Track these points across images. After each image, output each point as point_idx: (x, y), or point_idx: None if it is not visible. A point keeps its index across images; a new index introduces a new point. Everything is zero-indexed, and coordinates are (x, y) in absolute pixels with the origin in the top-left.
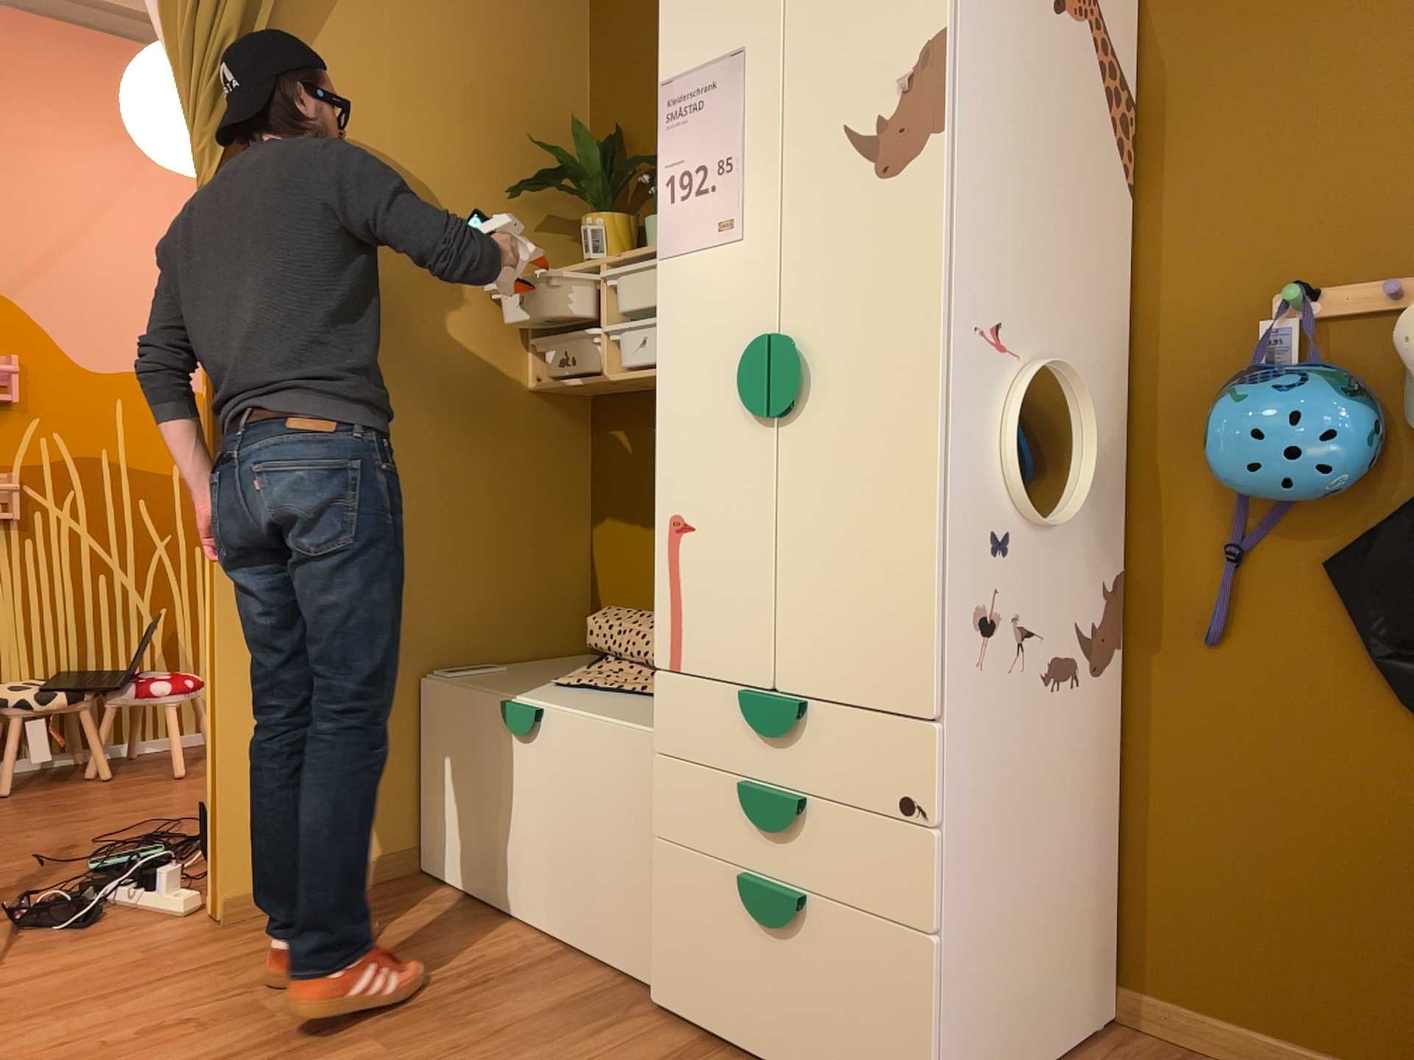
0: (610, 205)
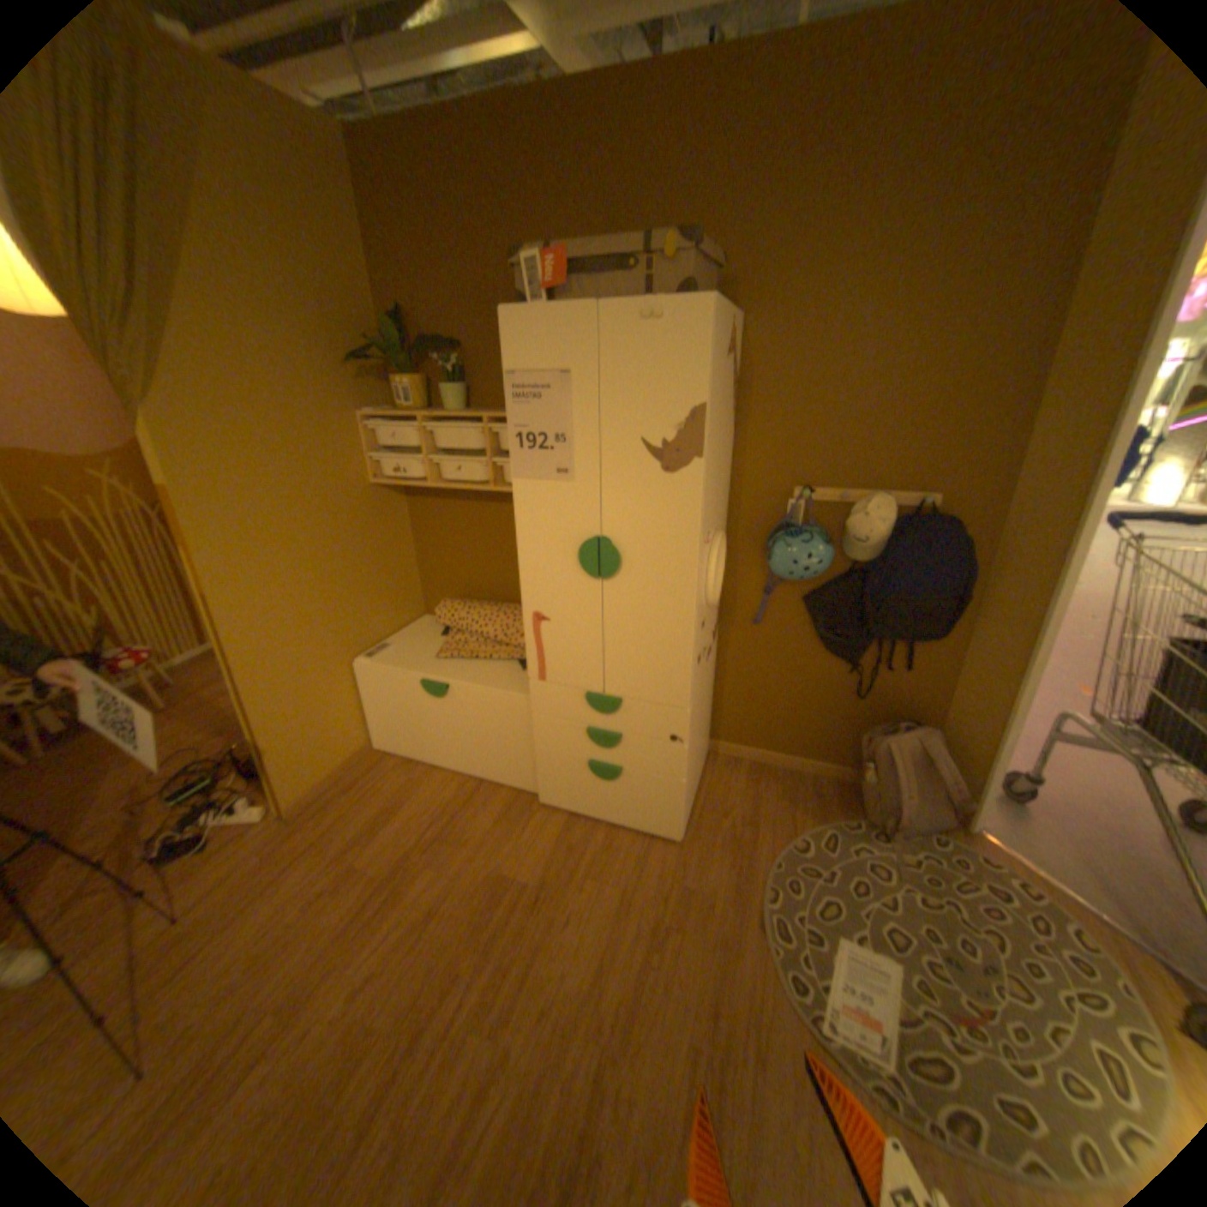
0: (407, 369)
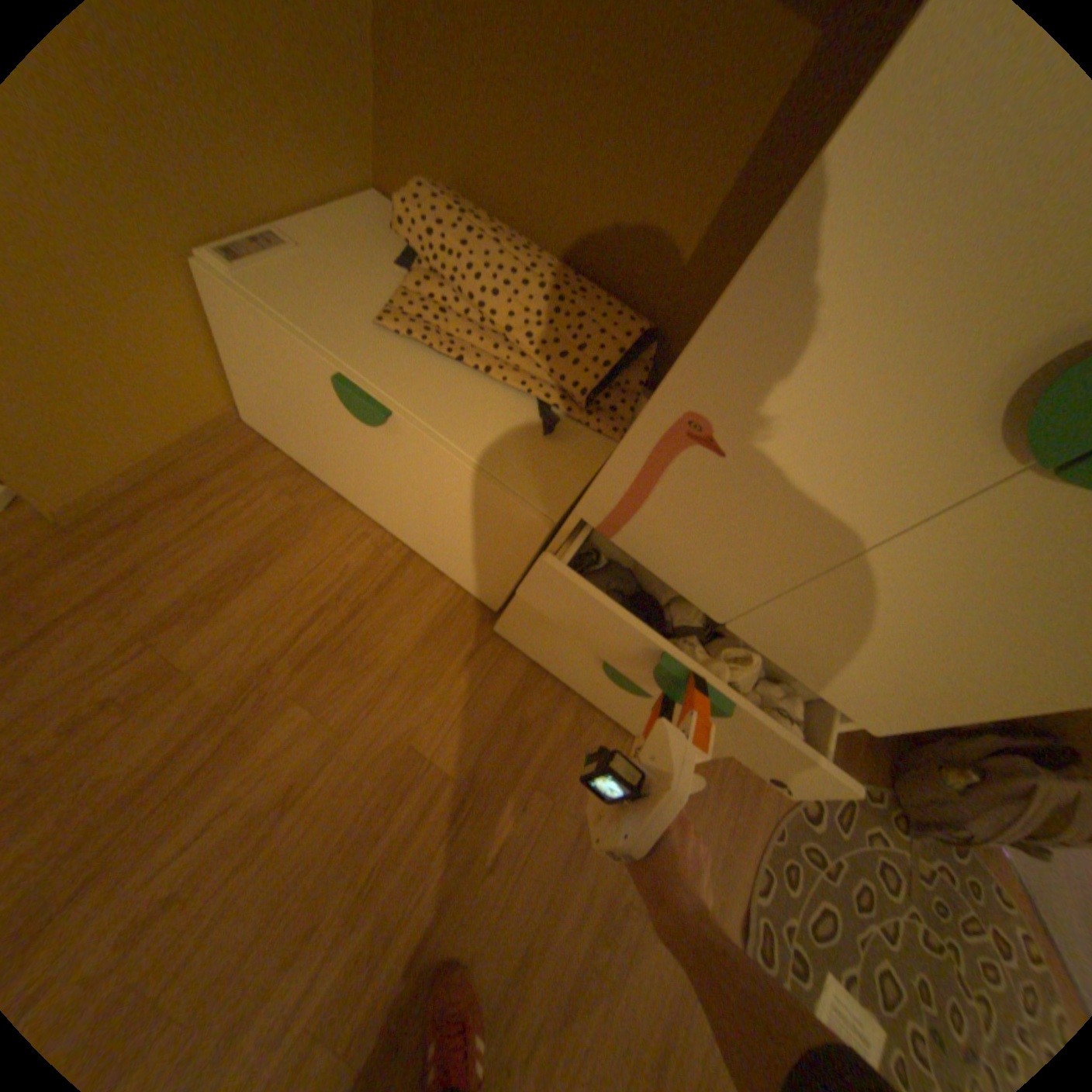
0: None
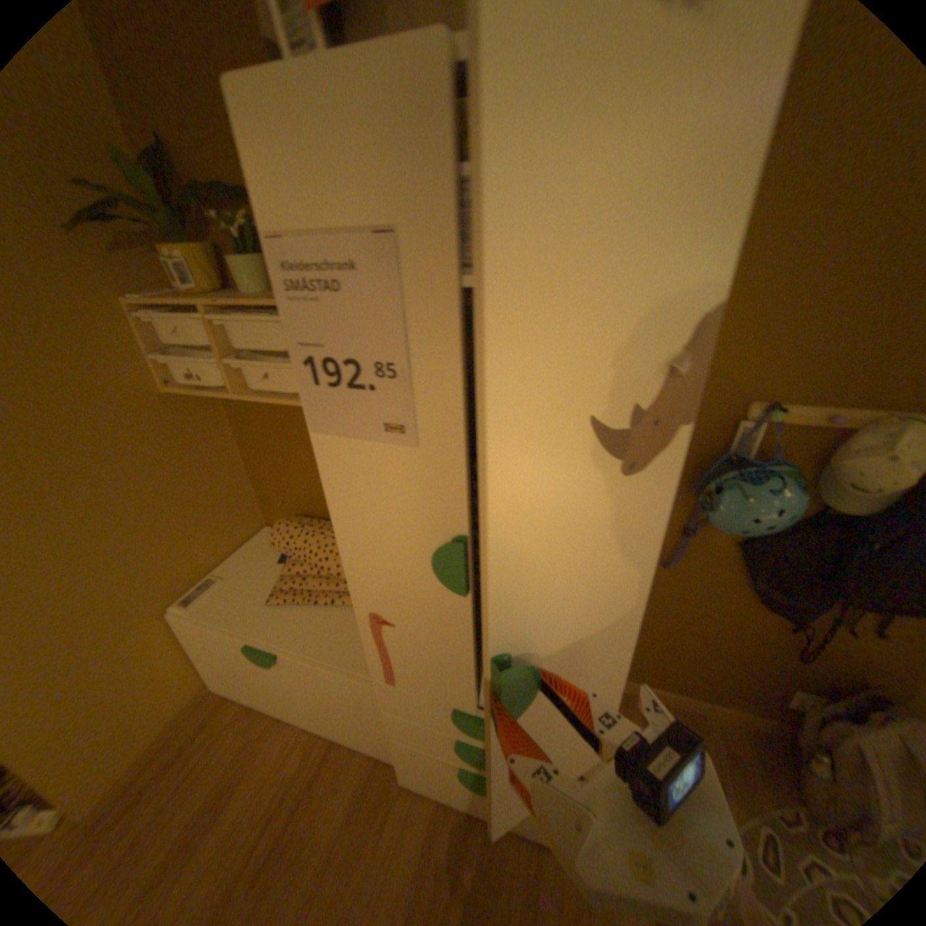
0: (180, 232)
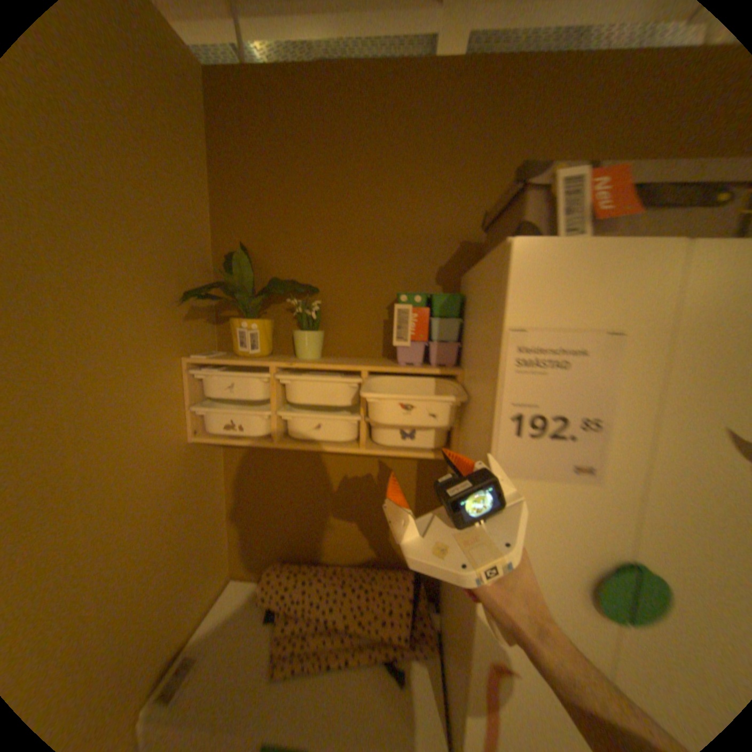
0: (257, 311)
